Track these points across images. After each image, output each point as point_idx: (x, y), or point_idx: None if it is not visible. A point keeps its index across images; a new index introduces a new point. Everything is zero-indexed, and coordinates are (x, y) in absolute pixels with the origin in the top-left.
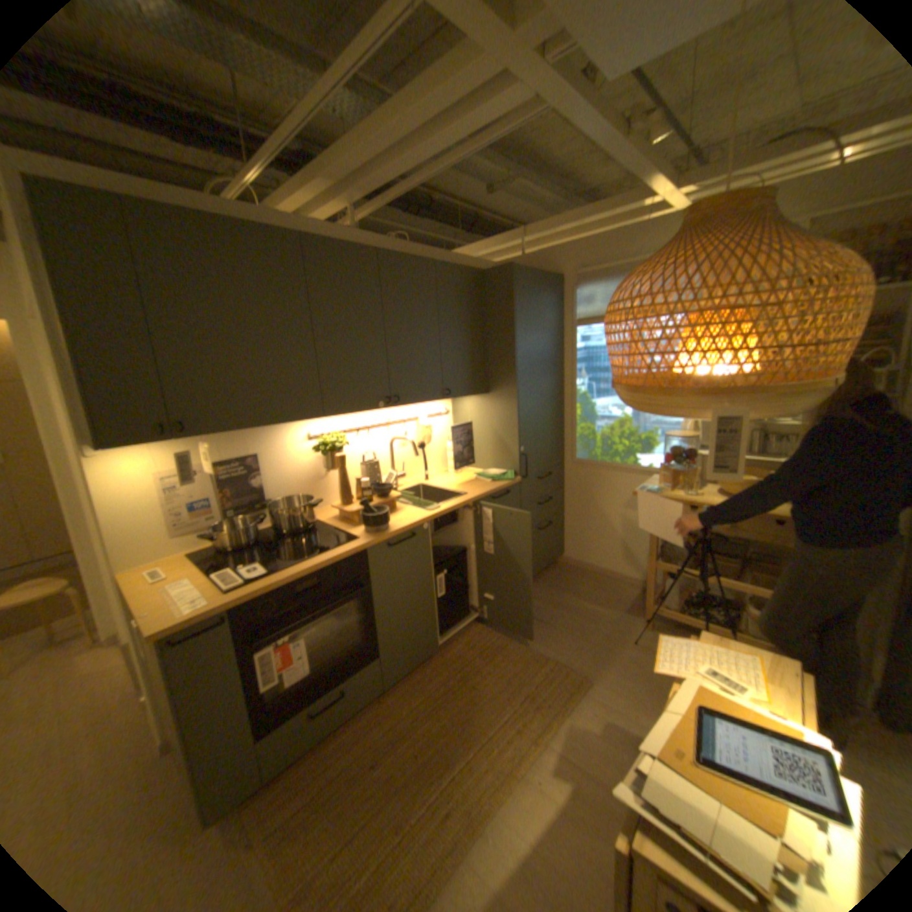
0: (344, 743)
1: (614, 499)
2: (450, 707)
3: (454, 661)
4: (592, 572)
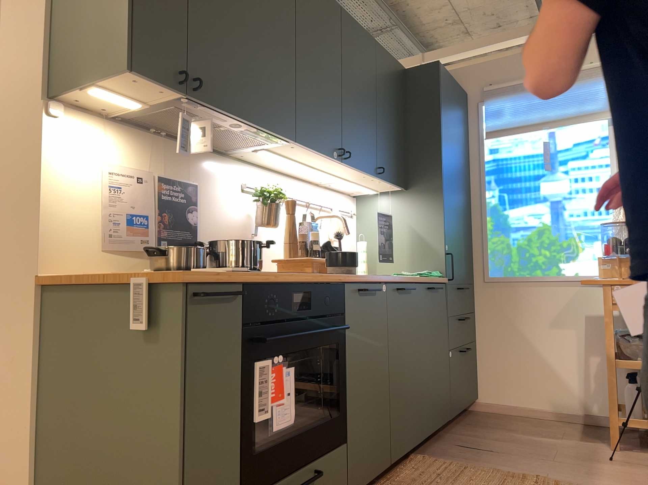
0: None
1: (539, 317)
2: None
3: (410, 482)
4: (518, 413)
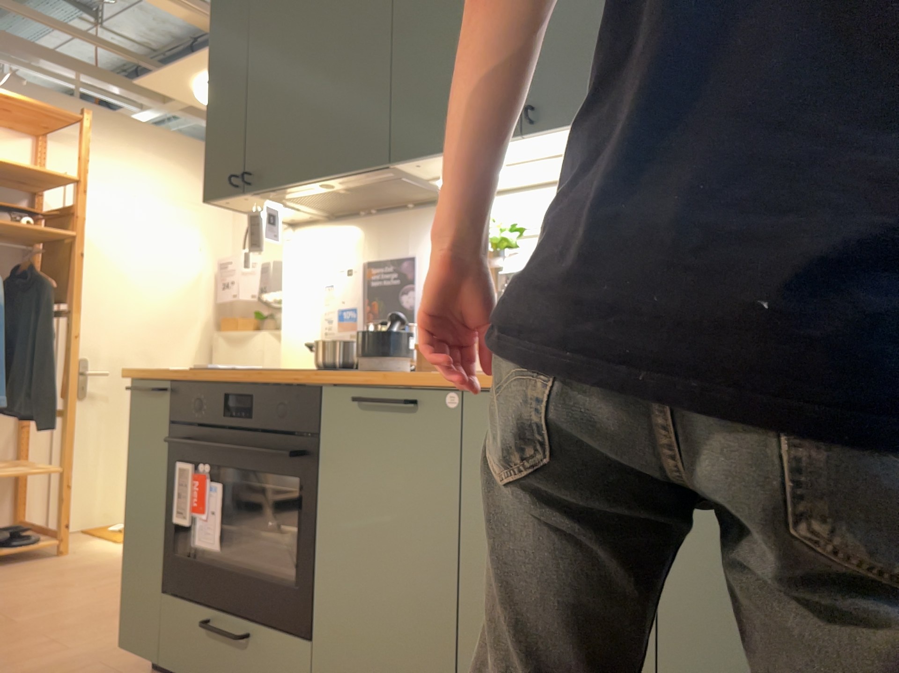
0: None
1: None
2: None
3: None
4: None
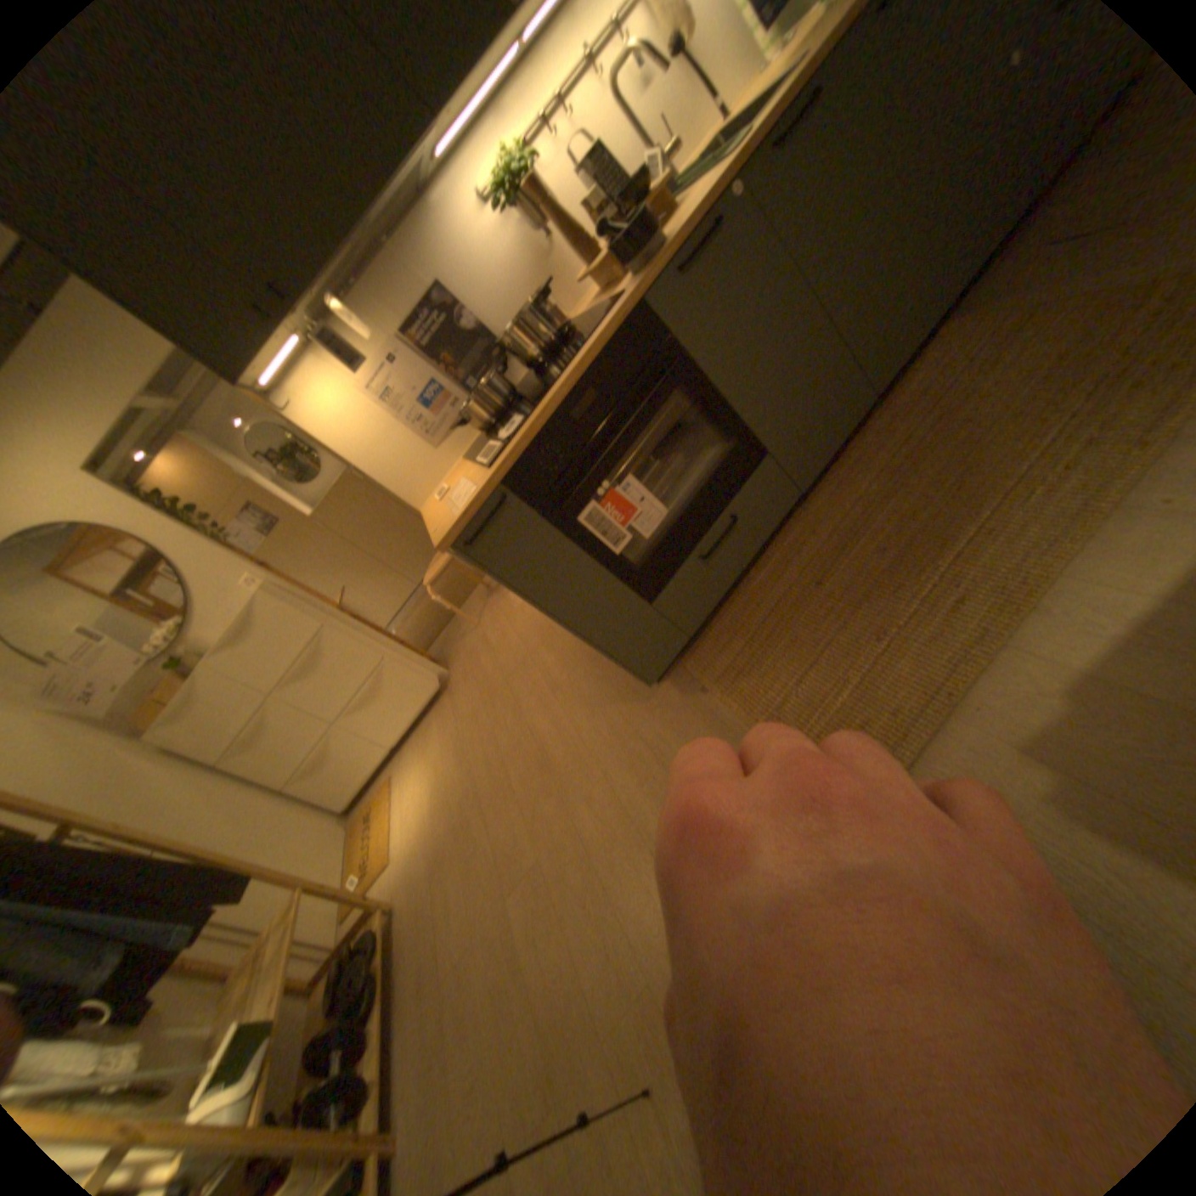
0: (771, 566)
1: None
2: (926, 463)
3: (916, 397)
4: None
